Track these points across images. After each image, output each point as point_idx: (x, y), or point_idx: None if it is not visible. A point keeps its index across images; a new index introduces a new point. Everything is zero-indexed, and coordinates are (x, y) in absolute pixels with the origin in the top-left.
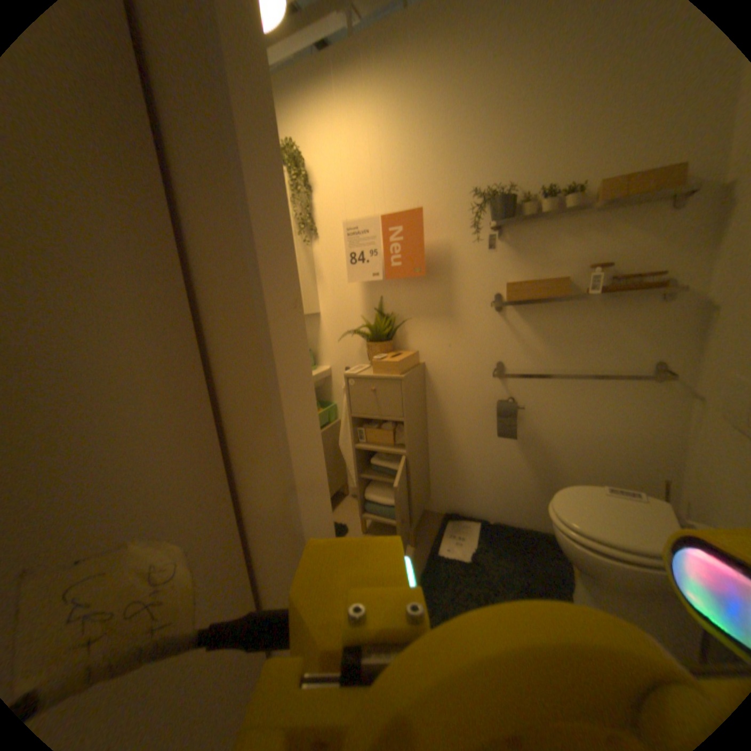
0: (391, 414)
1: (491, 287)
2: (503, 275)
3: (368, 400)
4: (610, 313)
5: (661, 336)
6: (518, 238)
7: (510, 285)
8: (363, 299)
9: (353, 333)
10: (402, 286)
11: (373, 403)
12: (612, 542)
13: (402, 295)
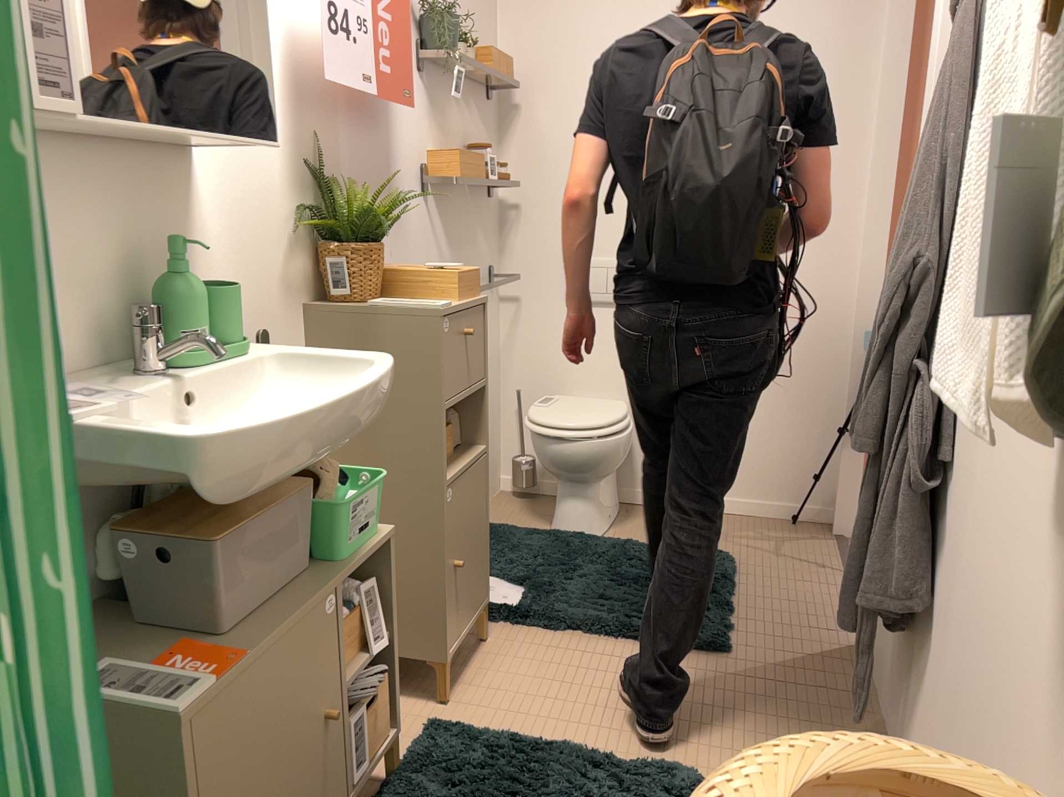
0: (477, 378)
1: (418, 157)
2: (425, 140)
3: (460, 360)
4: (473, 211)
5: (489, 238)
6: (431, 89)
7: (429, 158)
8: (288, 135)
9: (293, 227)
10: (342, 122)
11: (464, 365)
12: (620, 417)
13: (344, 144)
